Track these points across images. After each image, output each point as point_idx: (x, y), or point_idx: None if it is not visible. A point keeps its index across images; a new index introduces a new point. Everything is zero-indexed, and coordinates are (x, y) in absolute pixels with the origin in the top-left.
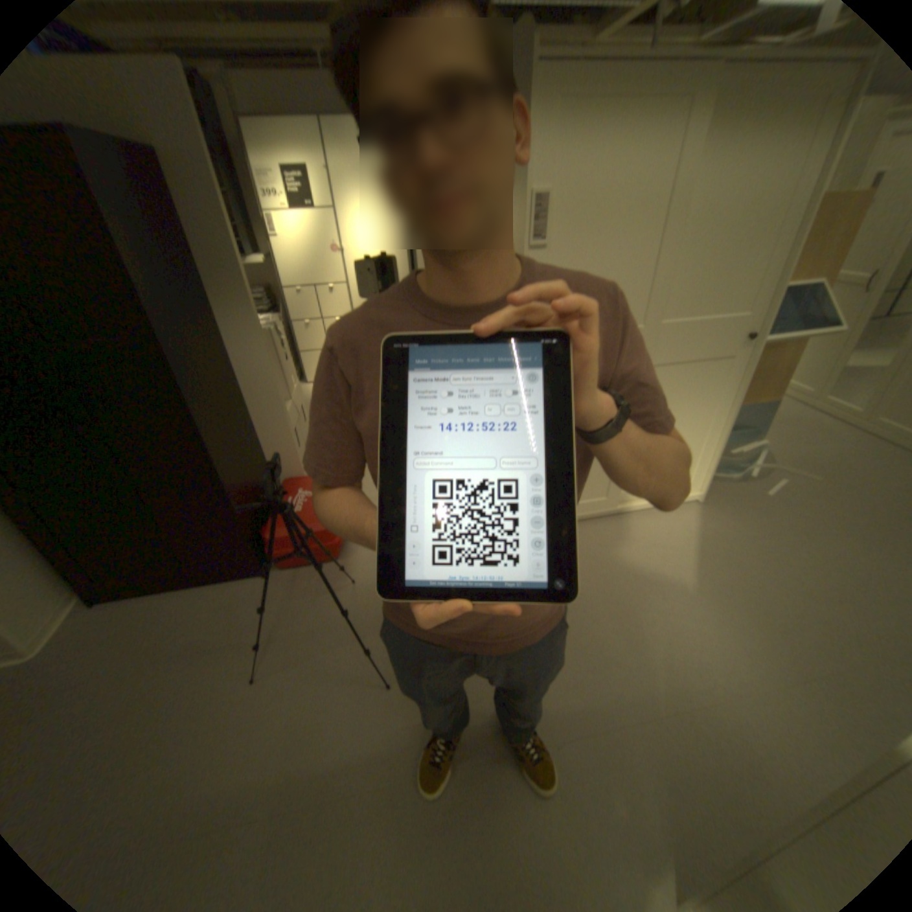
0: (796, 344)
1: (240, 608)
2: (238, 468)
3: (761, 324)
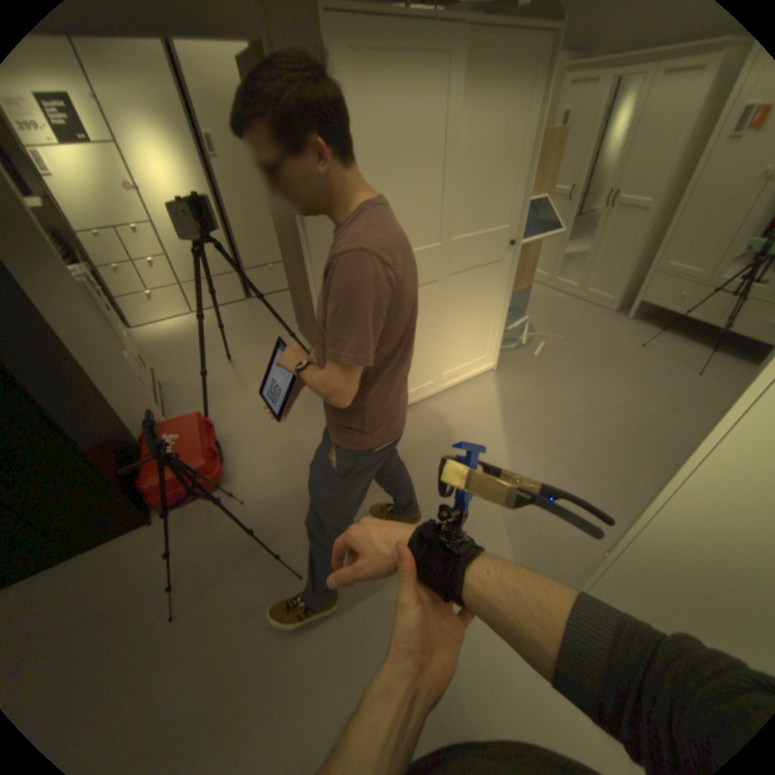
0: (535, 244)
1: (134, 560)
2: (93, 431)
3: (514, 233)
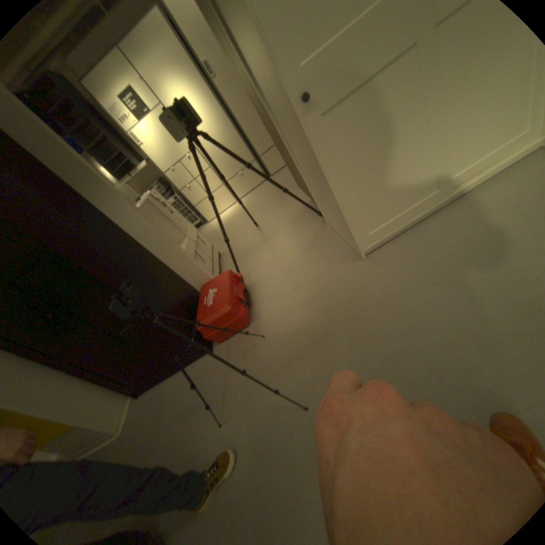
0: None
1: (206, 375)
2: (162, 294)
3: None
